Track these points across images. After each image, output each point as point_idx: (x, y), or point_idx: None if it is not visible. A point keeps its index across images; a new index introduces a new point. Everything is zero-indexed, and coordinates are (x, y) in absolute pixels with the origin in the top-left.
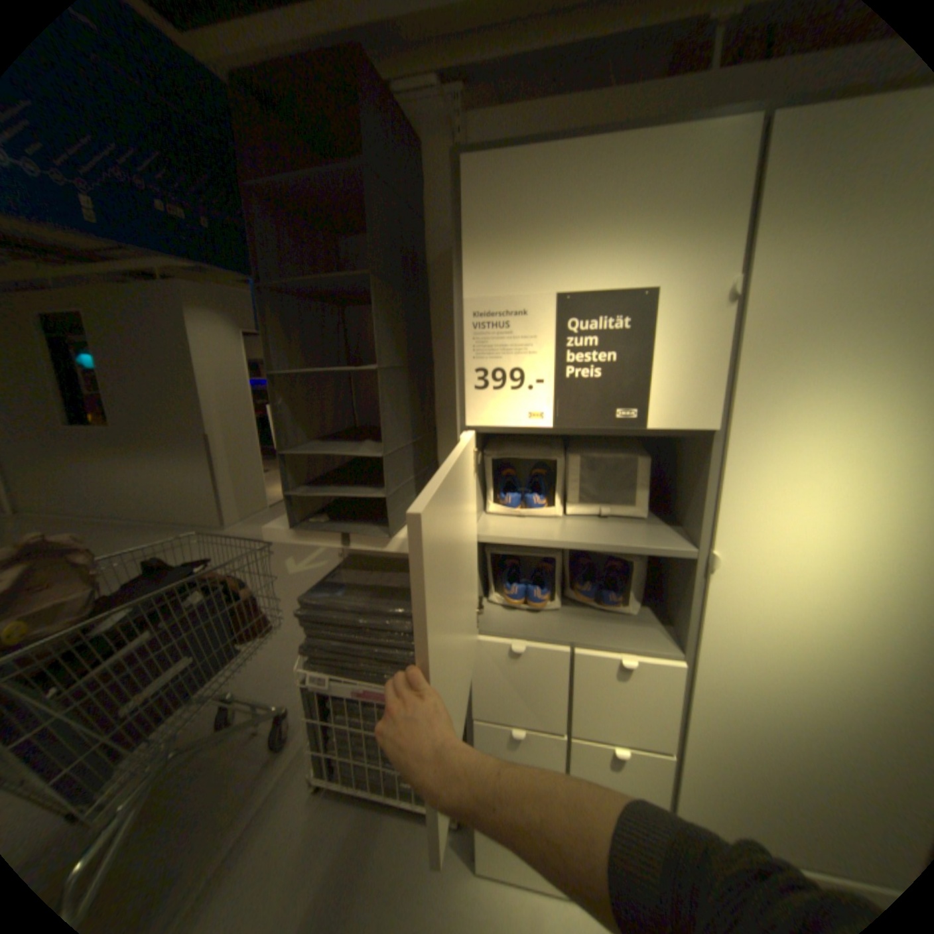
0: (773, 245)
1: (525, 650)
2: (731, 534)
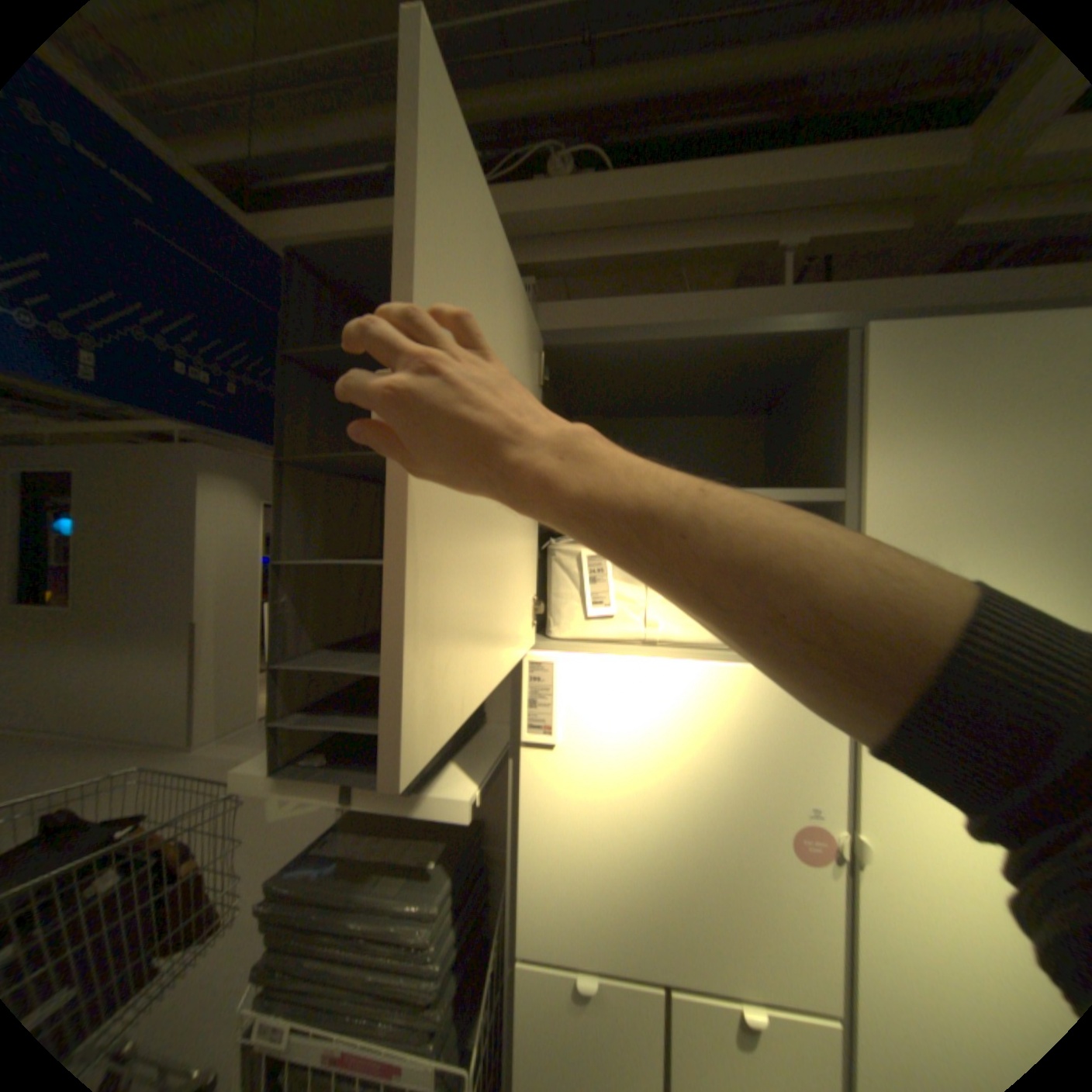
0: (887, 453)
1: (597, 991)
2: (882, 811)
